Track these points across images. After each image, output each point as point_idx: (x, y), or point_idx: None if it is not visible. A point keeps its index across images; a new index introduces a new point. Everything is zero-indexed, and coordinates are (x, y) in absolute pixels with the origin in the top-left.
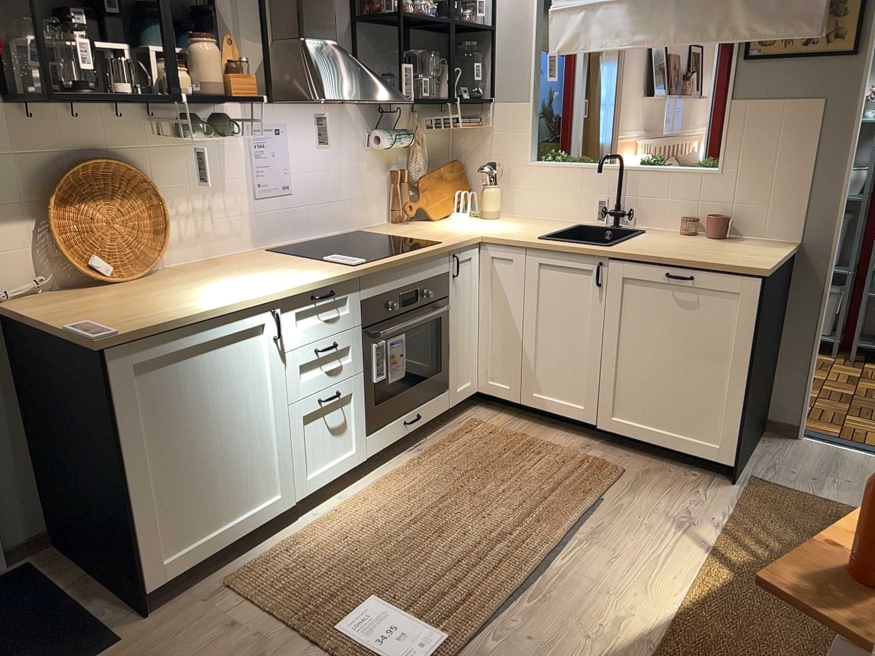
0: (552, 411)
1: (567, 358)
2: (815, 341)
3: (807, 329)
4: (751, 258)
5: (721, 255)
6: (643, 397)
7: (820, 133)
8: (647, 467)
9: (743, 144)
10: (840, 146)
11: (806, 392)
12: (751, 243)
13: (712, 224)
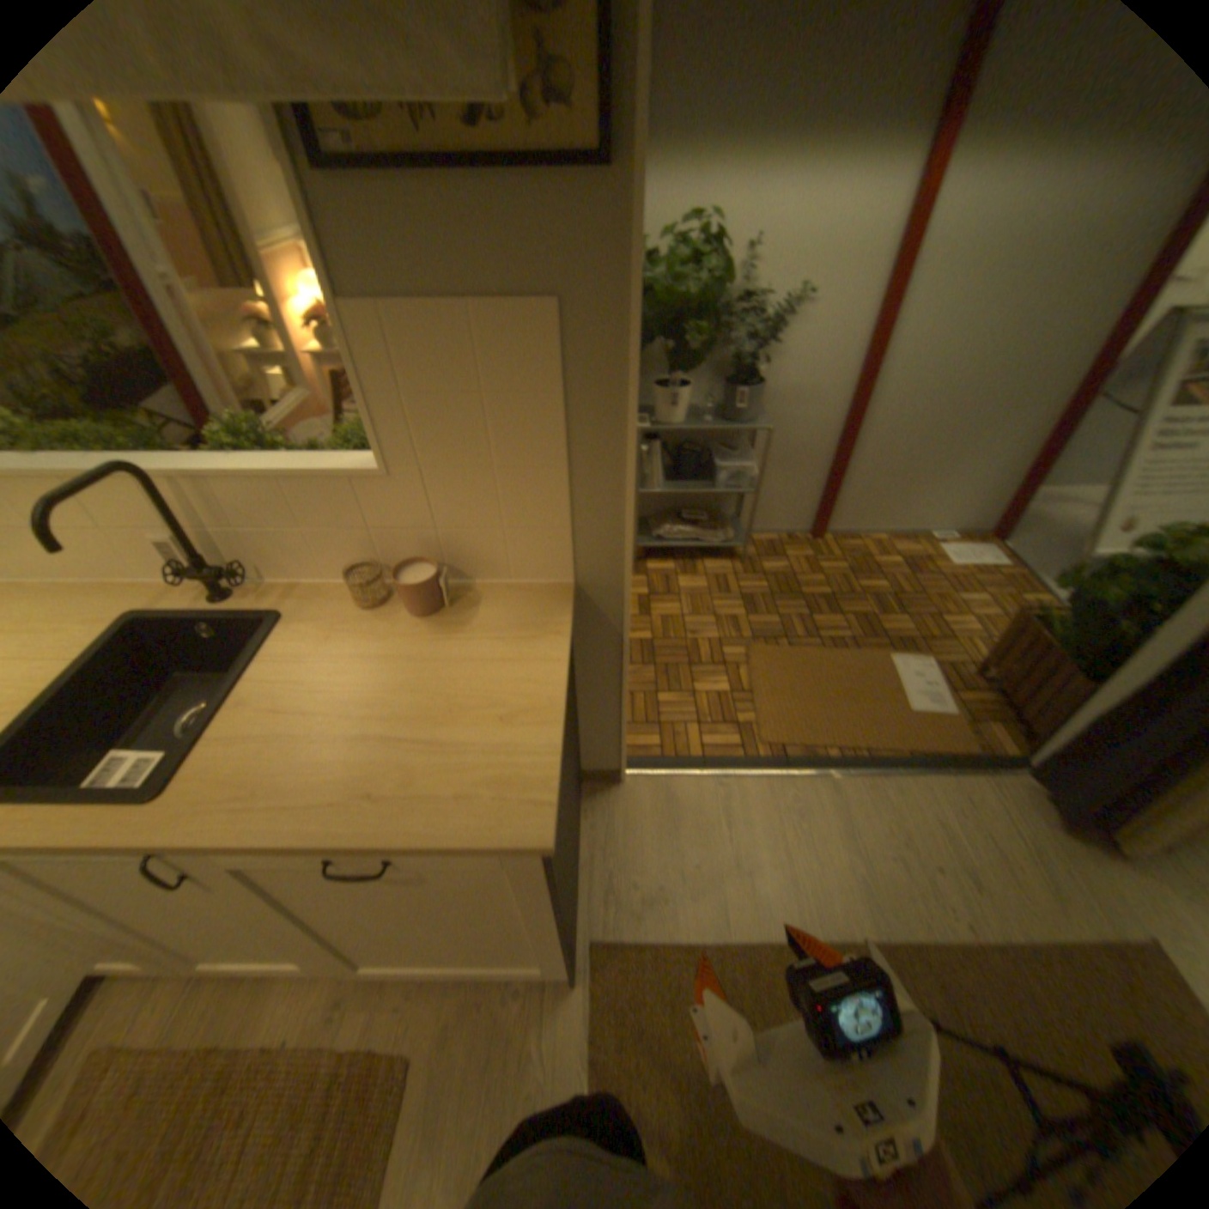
0: (245, 975)
1: (213, 935)
2: (621, 696)
3: (608, 683)
4: (502, 751)
5: (437, 755)
6: (391, 952)
7: (564, 384)
8: (440, 1021)
9: (410, 412)
10: (610, 411)
11: (620, 744)
12: (492, 615)
13: (406, 595)
